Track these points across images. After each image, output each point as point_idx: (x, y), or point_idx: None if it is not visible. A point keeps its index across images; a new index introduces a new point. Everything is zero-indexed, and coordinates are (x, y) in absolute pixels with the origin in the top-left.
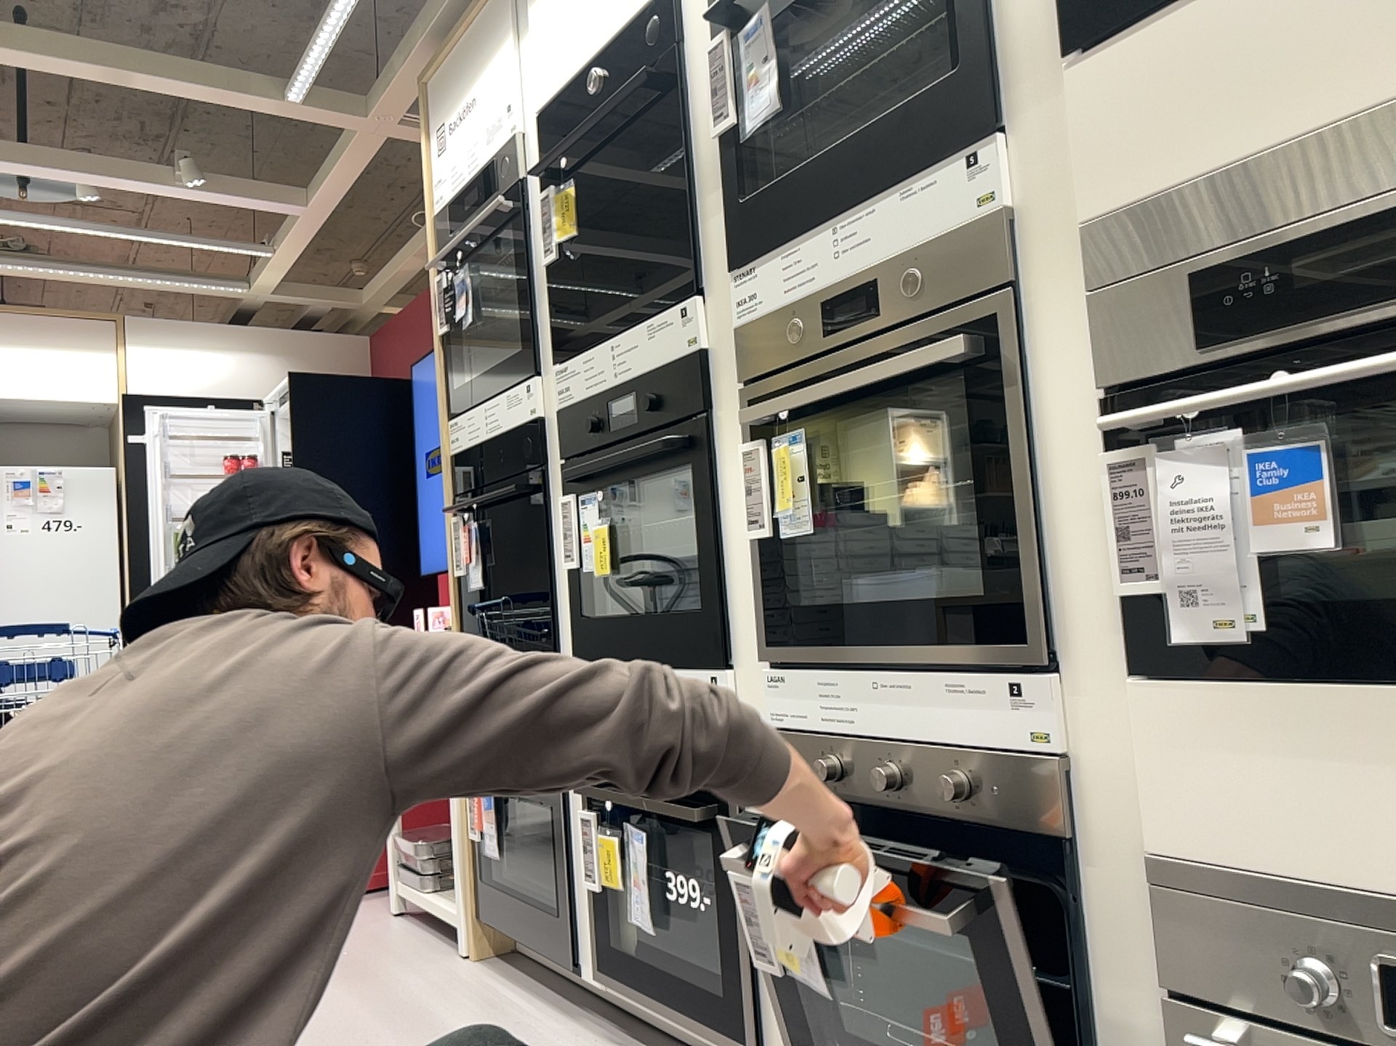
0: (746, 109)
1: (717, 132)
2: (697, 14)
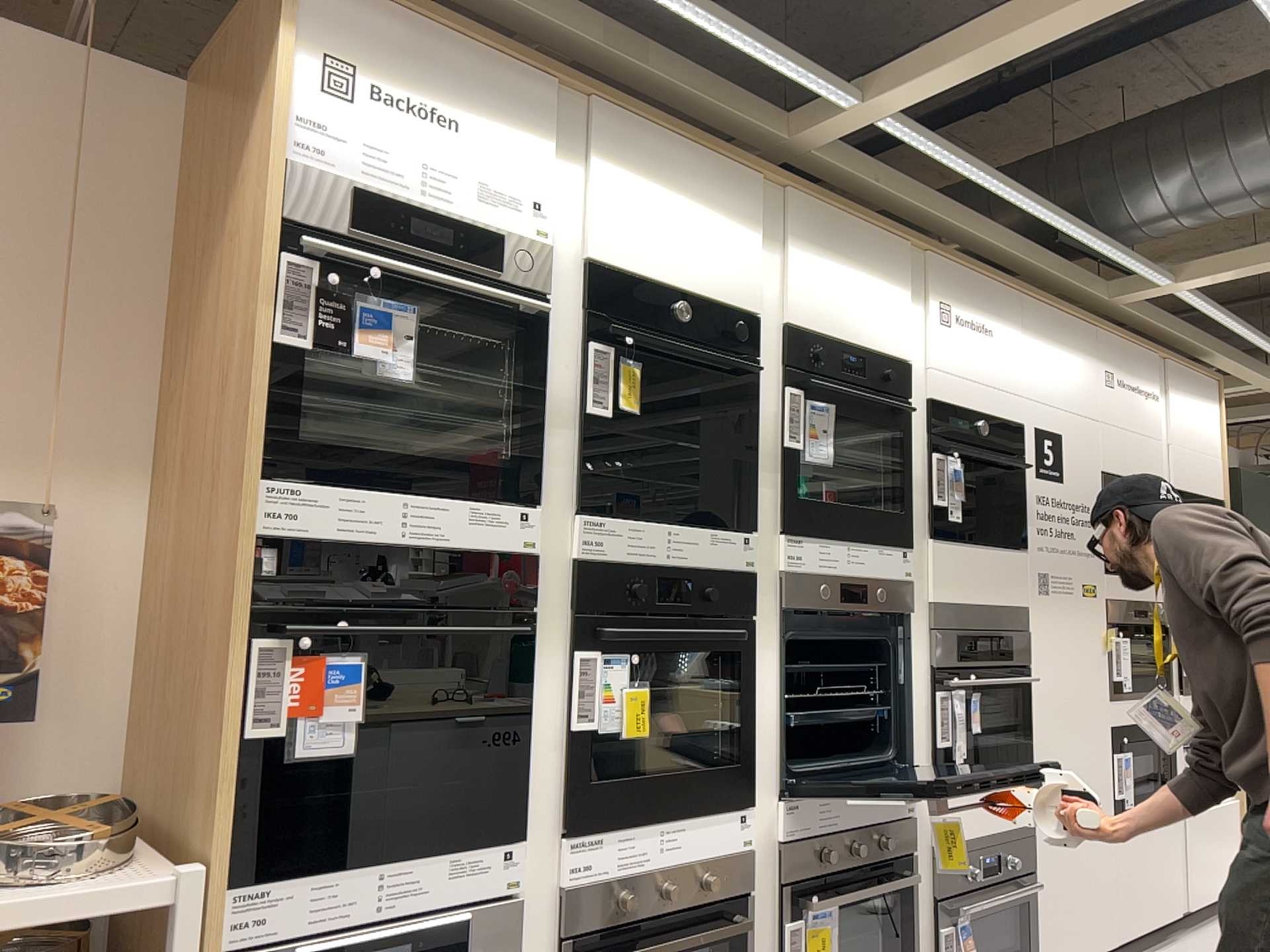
0: (802, 447)
1: (778, 443)
2: (763, 355)
